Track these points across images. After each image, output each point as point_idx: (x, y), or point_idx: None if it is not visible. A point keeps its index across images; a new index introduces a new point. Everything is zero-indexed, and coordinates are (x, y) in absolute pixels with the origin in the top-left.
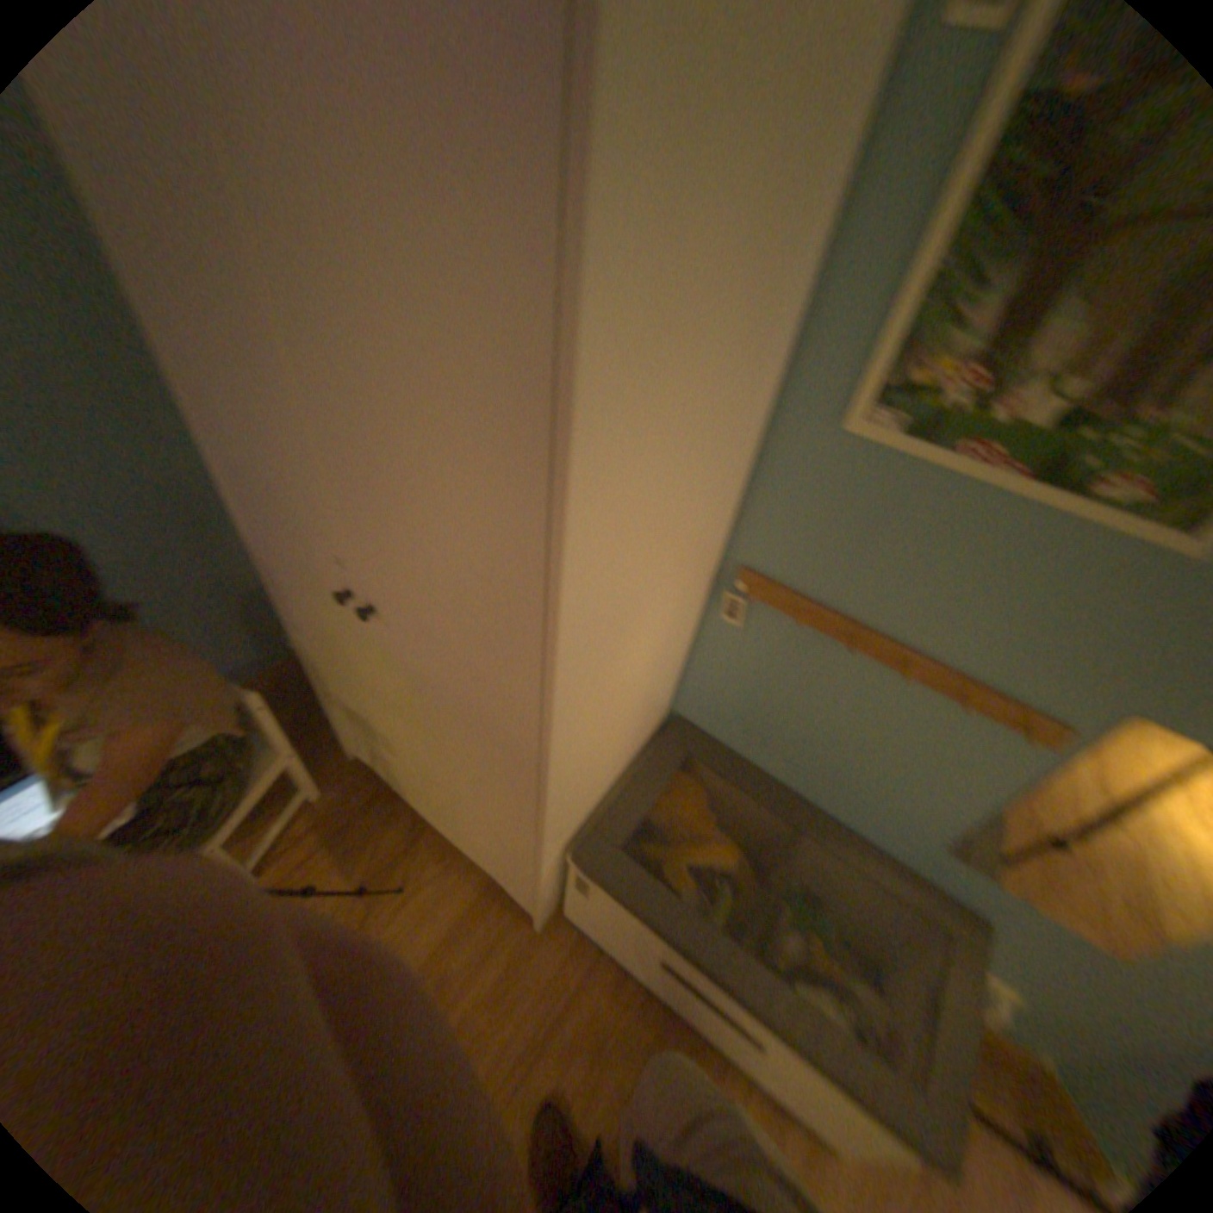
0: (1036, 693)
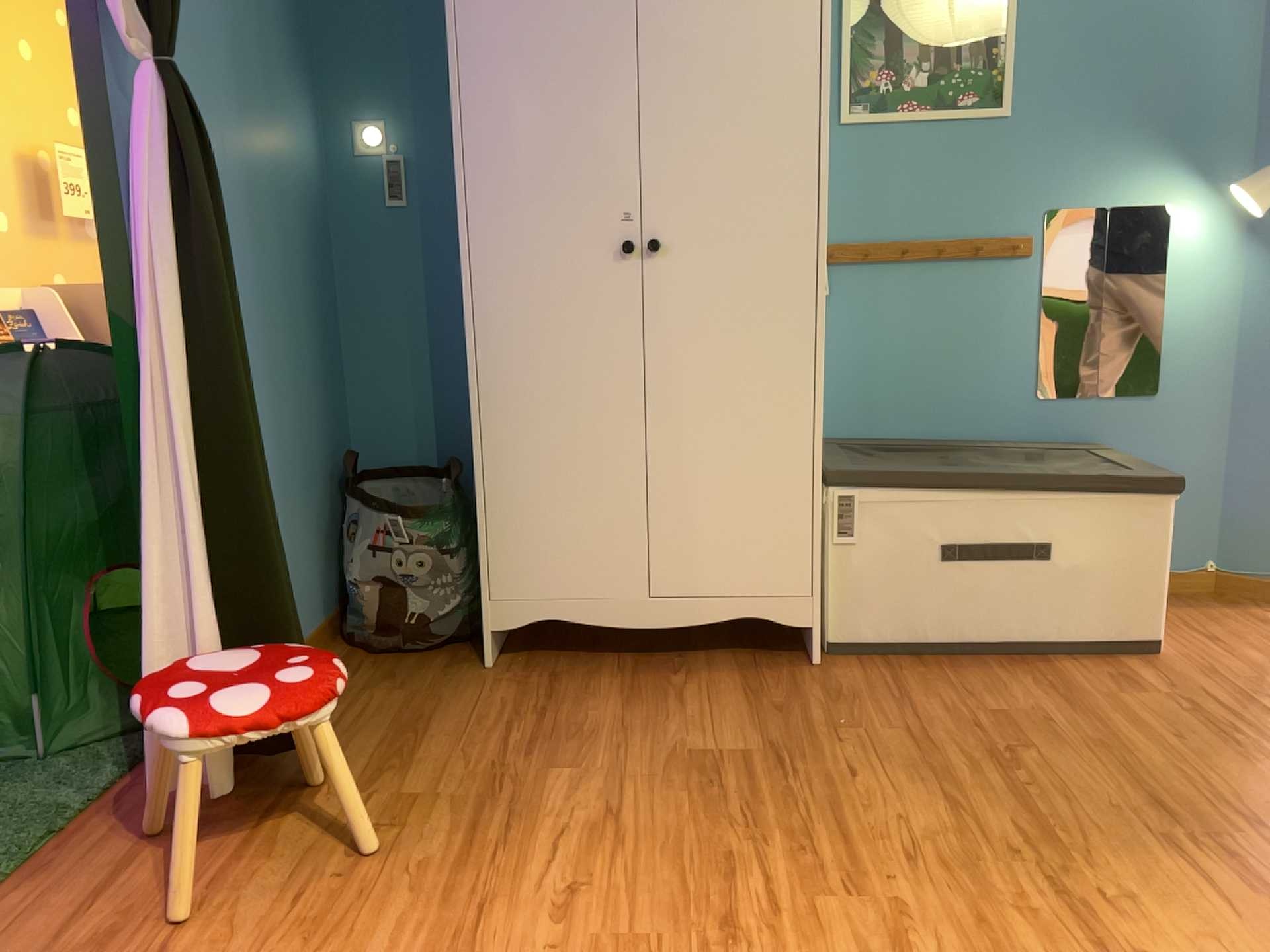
0: (1002, 227)
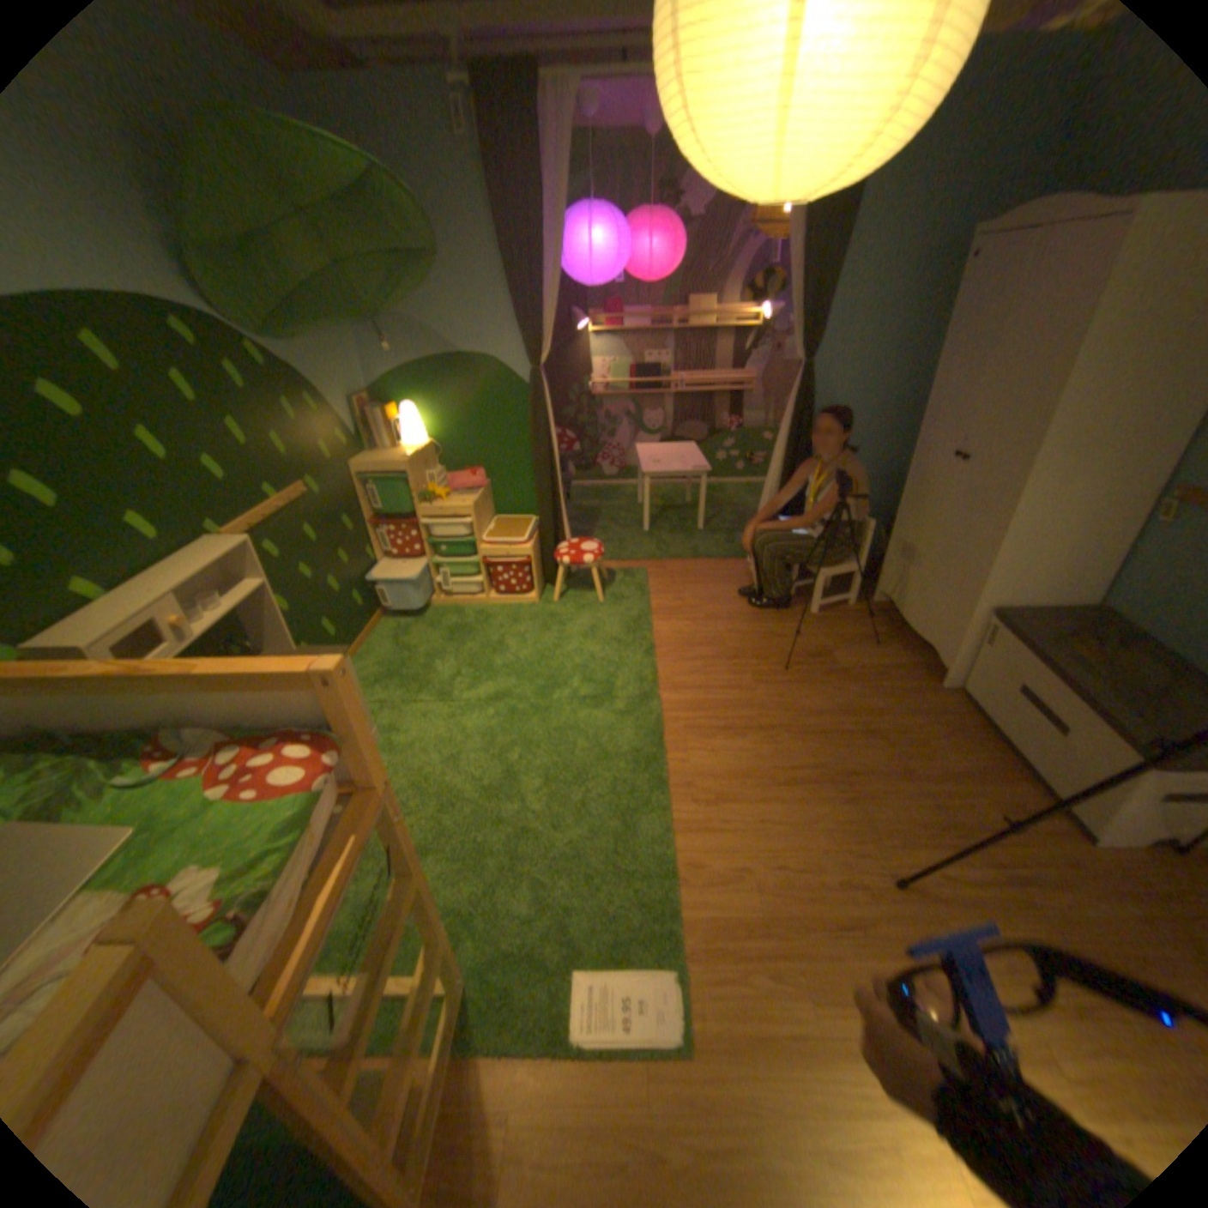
0: None
